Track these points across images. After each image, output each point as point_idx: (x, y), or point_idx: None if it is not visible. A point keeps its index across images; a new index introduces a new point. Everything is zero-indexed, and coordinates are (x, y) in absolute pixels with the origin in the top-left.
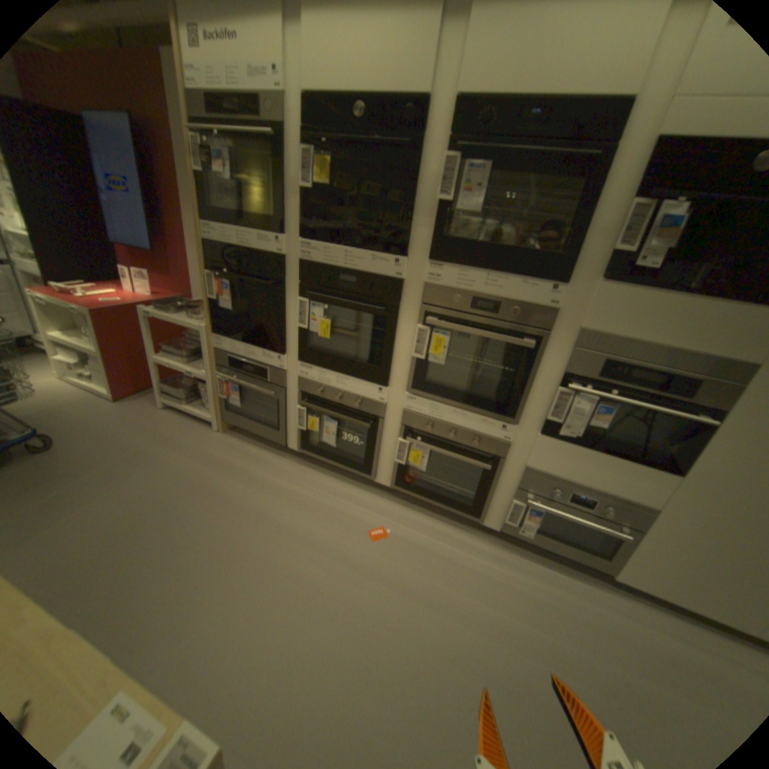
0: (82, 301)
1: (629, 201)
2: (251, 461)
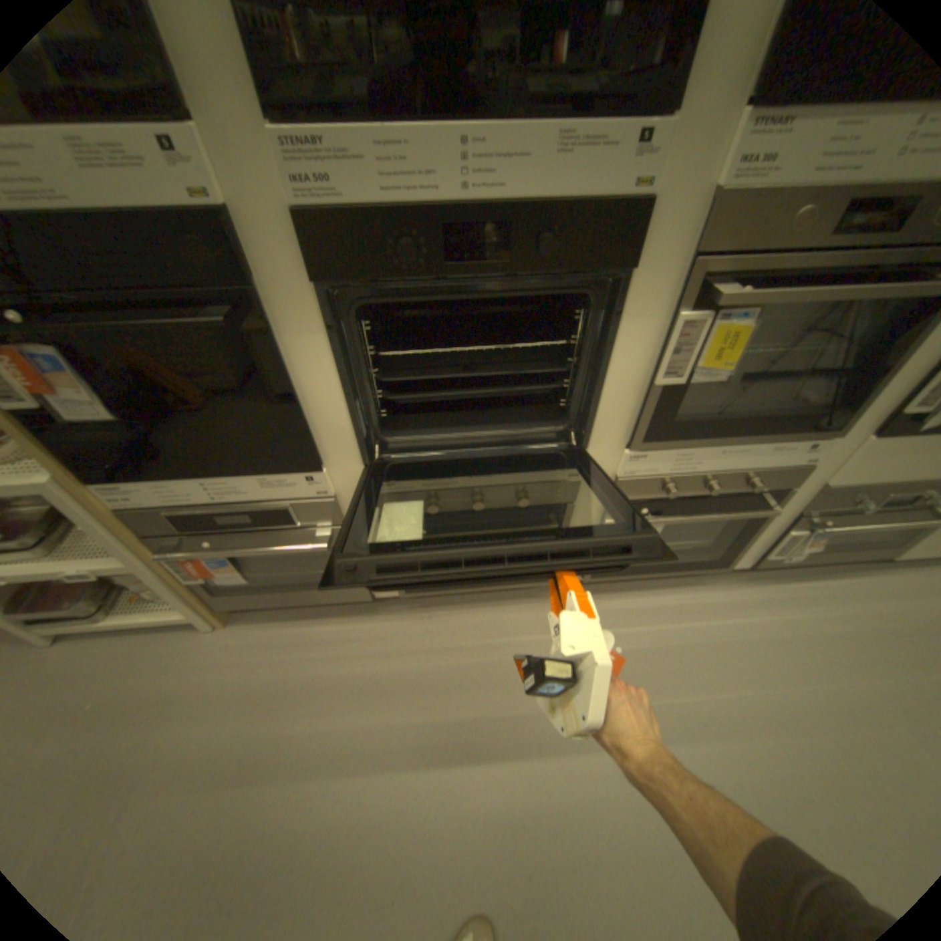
0: None
1: None
2: (322, 653)
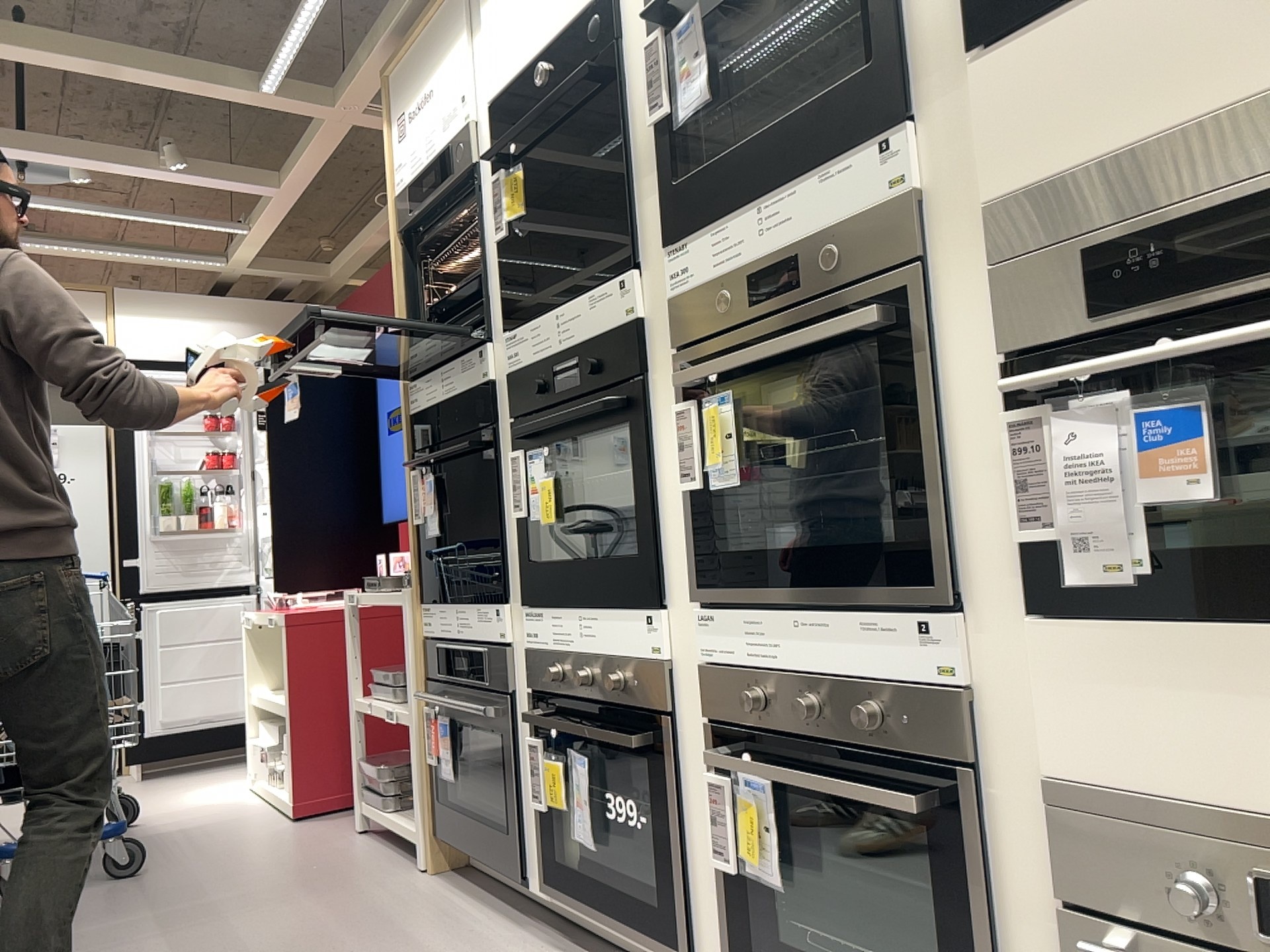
0: (297, 610)
1: None
2: (443, 925)
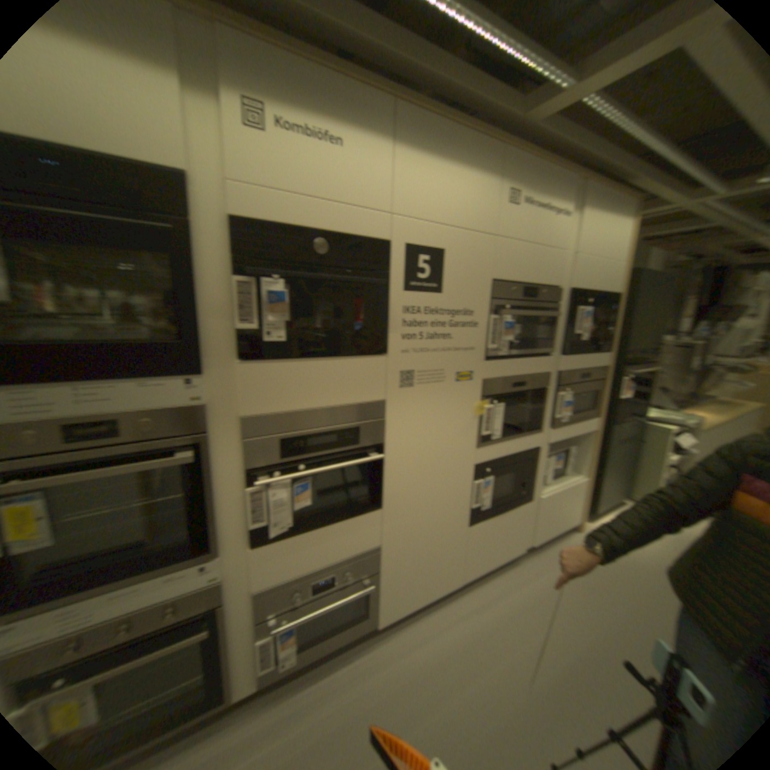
0: None
1: (226, 279)
2: None
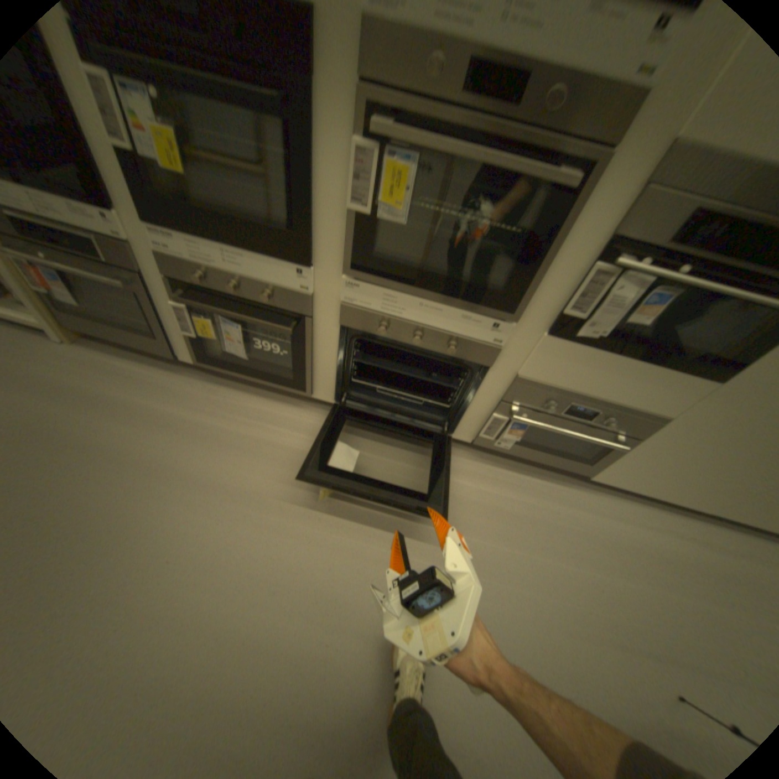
0: None
1: None
2: (126, 383)
